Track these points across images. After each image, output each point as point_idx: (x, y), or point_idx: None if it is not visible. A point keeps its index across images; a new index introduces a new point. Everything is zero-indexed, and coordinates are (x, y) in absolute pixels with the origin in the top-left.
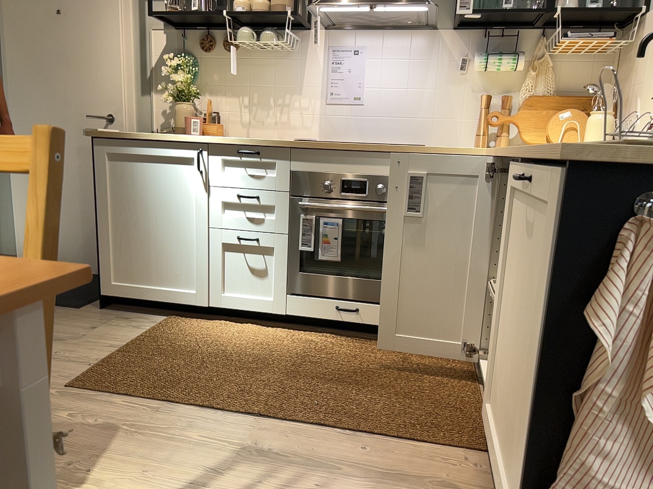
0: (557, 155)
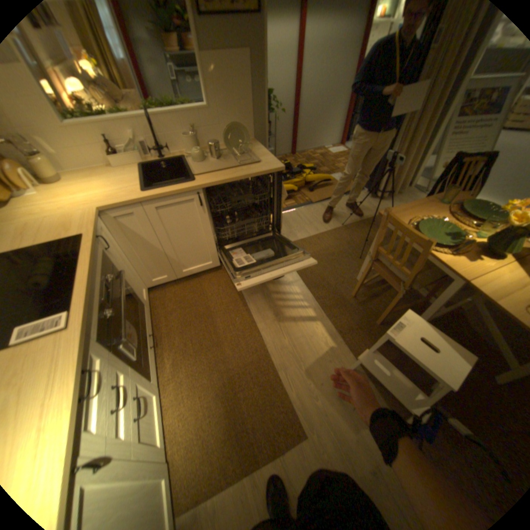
0: (277, 168)
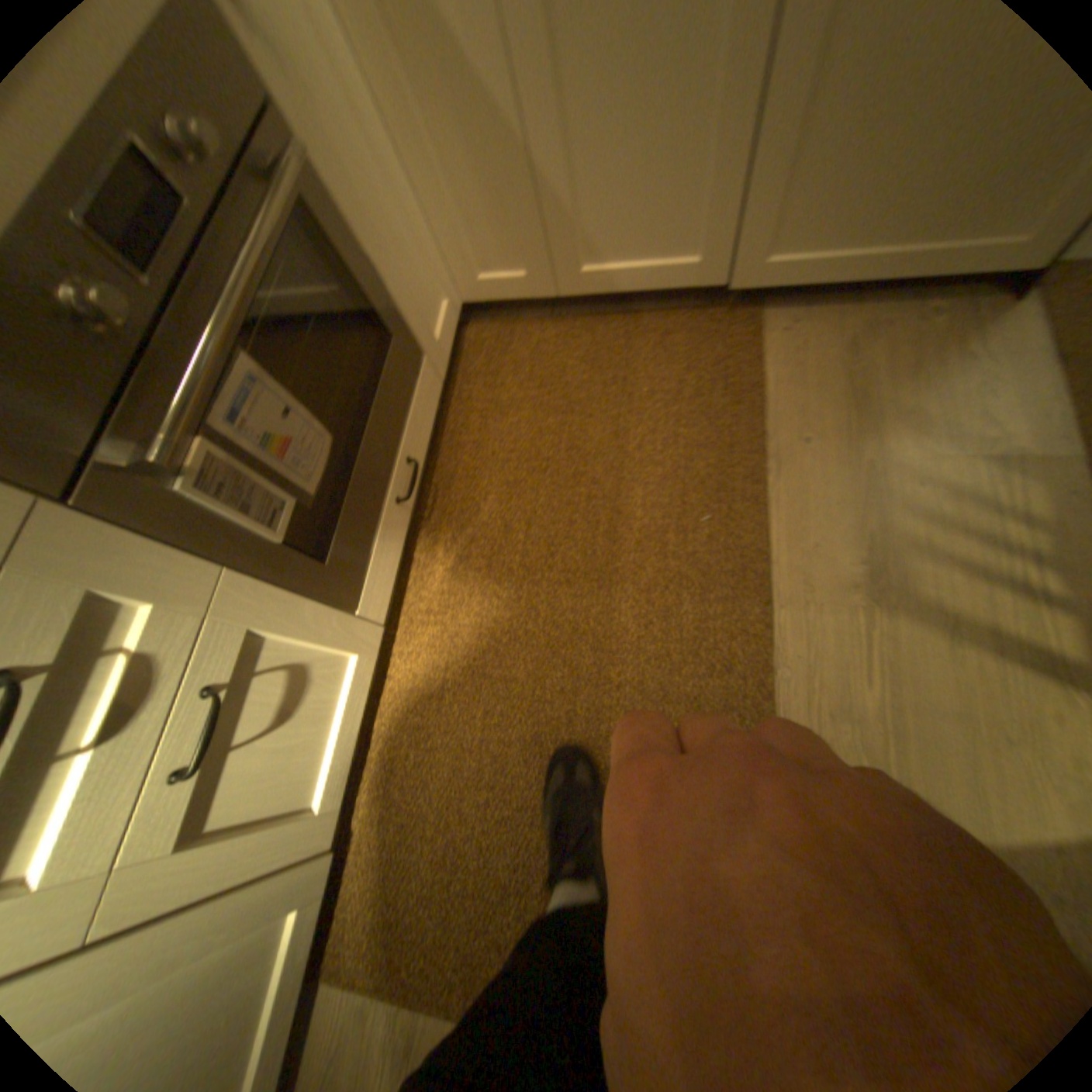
0: None
